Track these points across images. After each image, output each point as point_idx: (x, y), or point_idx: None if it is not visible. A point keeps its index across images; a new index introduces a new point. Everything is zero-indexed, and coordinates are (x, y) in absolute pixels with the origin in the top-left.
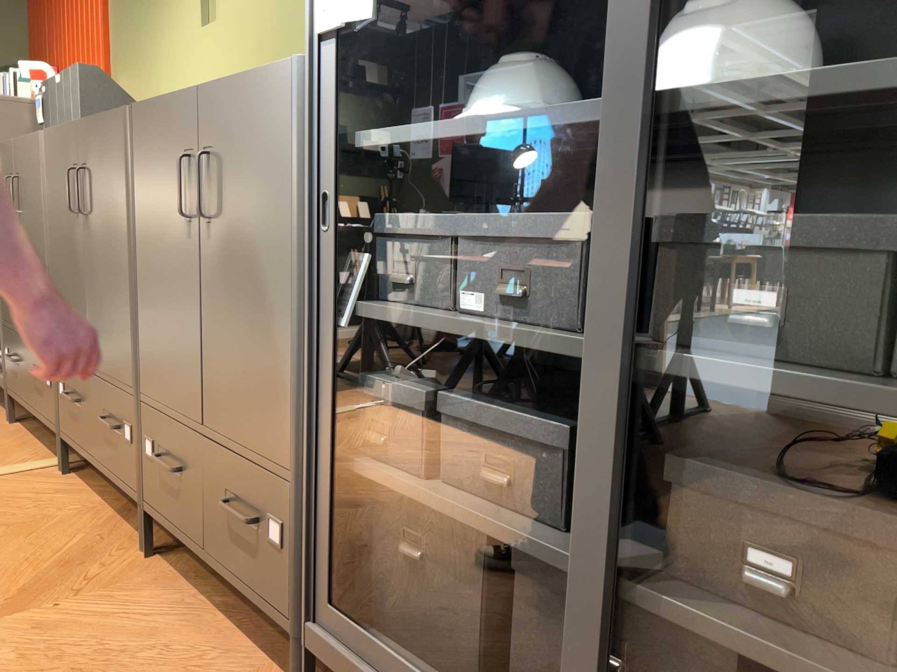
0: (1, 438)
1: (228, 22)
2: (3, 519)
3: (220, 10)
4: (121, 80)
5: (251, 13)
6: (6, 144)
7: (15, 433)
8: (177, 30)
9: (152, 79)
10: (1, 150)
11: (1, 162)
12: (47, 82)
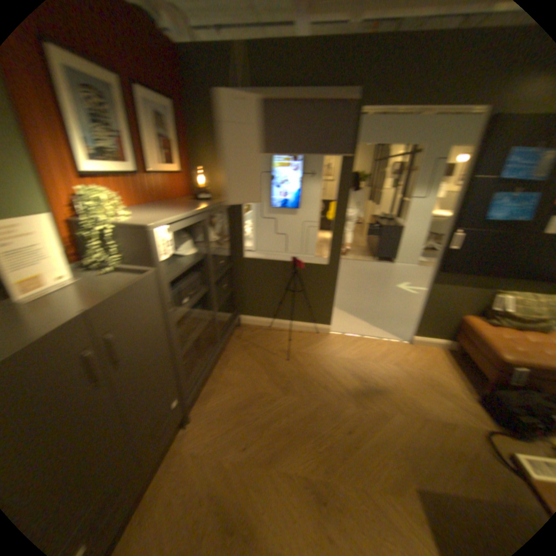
0: None
1: None
2: None
3: None
4: None
5: None
6: None
7: None
8: None
9: None
10: None
11: None
12: None
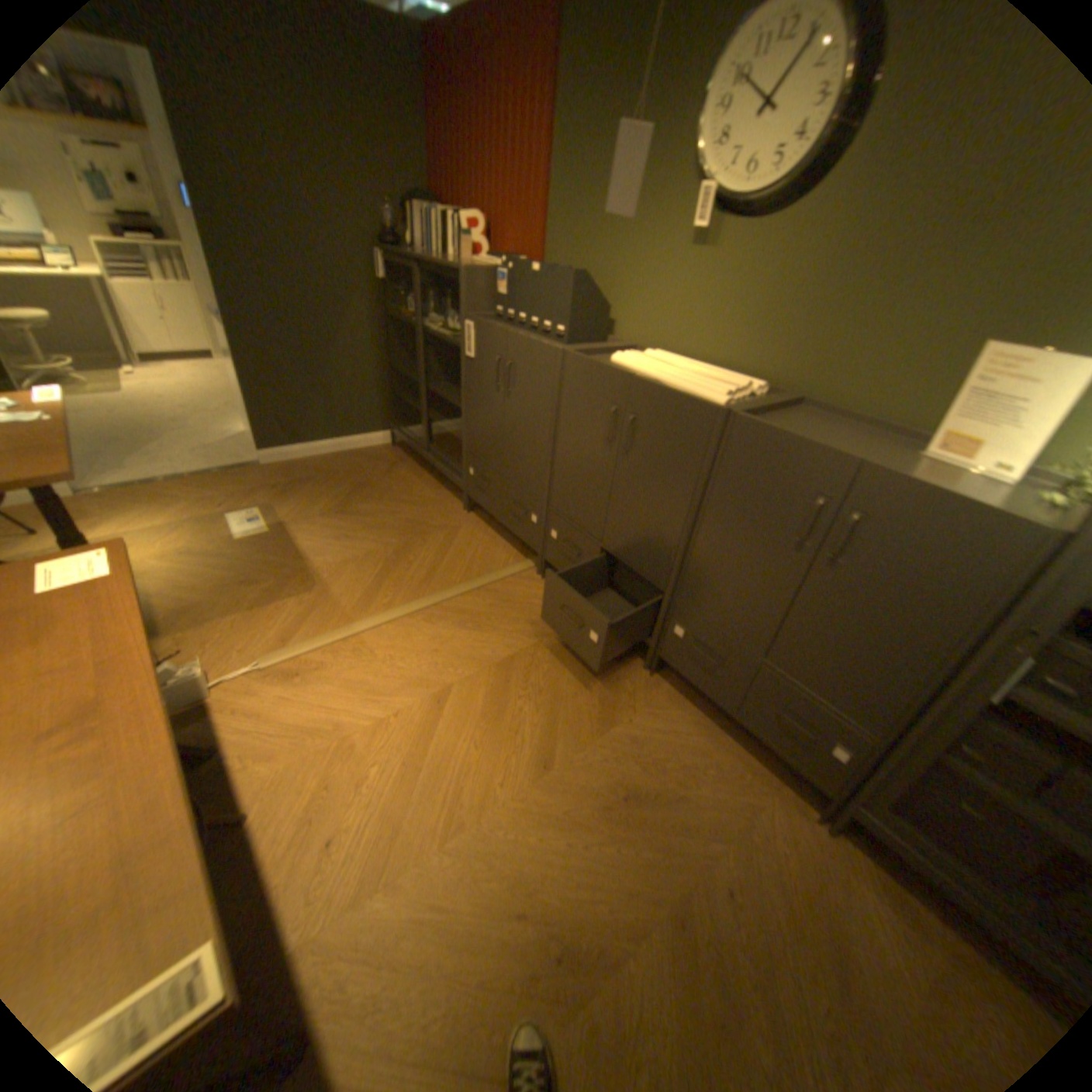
0: (473, 531)
1: (733, 254)
2: (538, 625)
3: (725, 237)
4: (558, 245)
5: (771, 259)
6: (490, 323)
7: (478, 525)
8: (653, 230)
9: (605, 263)
10: (481, 325)
11: (481, 335)
12: (514, 259)
